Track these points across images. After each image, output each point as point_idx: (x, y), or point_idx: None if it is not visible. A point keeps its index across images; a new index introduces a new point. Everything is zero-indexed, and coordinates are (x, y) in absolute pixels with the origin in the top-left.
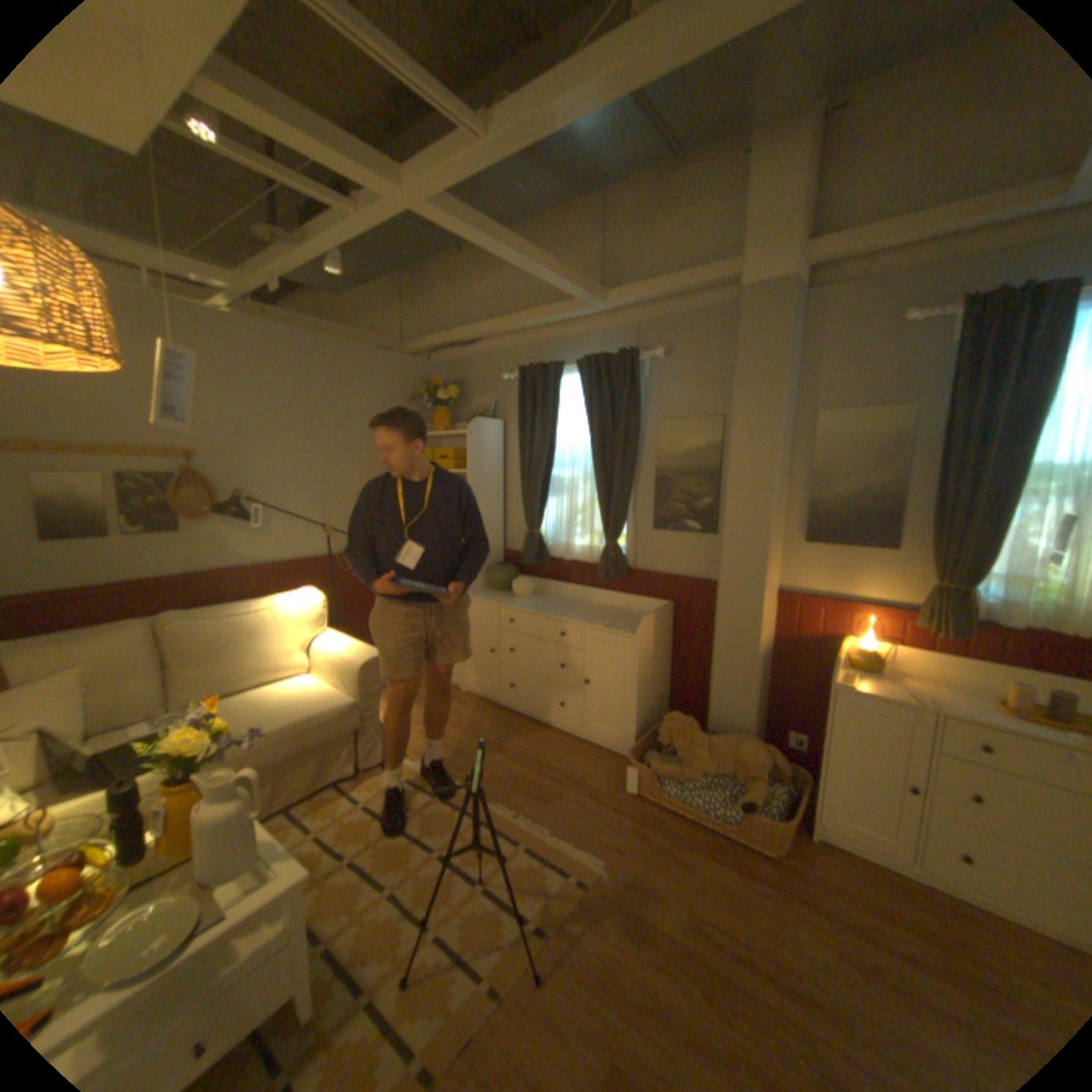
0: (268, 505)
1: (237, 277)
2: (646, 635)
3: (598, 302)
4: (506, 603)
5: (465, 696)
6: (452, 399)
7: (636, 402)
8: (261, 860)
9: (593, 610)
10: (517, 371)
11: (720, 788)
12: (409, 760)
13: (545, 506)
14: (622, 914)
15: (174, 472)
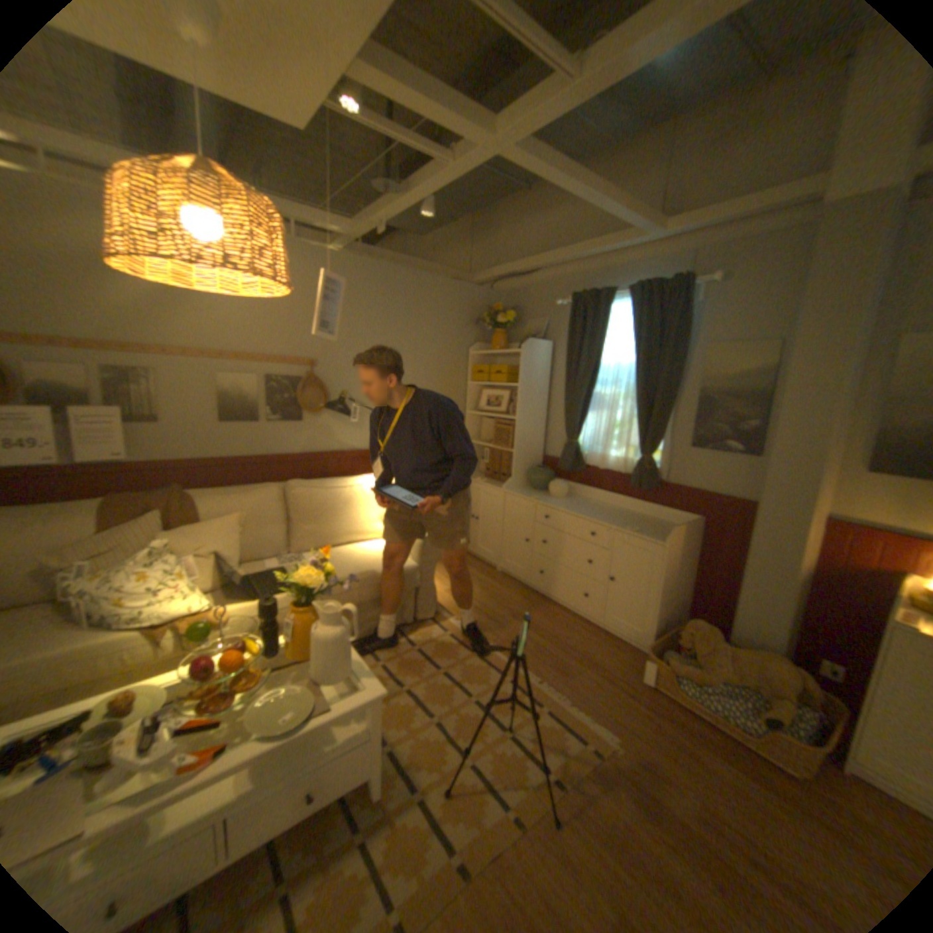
0: (363, 405)
1: (354, 224)
2: (676, 545)
3: (658, 229)
4: (543, 501)
5: (500, 575)
6: (509, 322)
7: (687, 324)
8: (354, 674)
9: (623, 515)
10: (570, 296)
11: (742, 699)
12: (454, 619)
13: (585, 418)
14: (636, 789)
15: (302, 376)
